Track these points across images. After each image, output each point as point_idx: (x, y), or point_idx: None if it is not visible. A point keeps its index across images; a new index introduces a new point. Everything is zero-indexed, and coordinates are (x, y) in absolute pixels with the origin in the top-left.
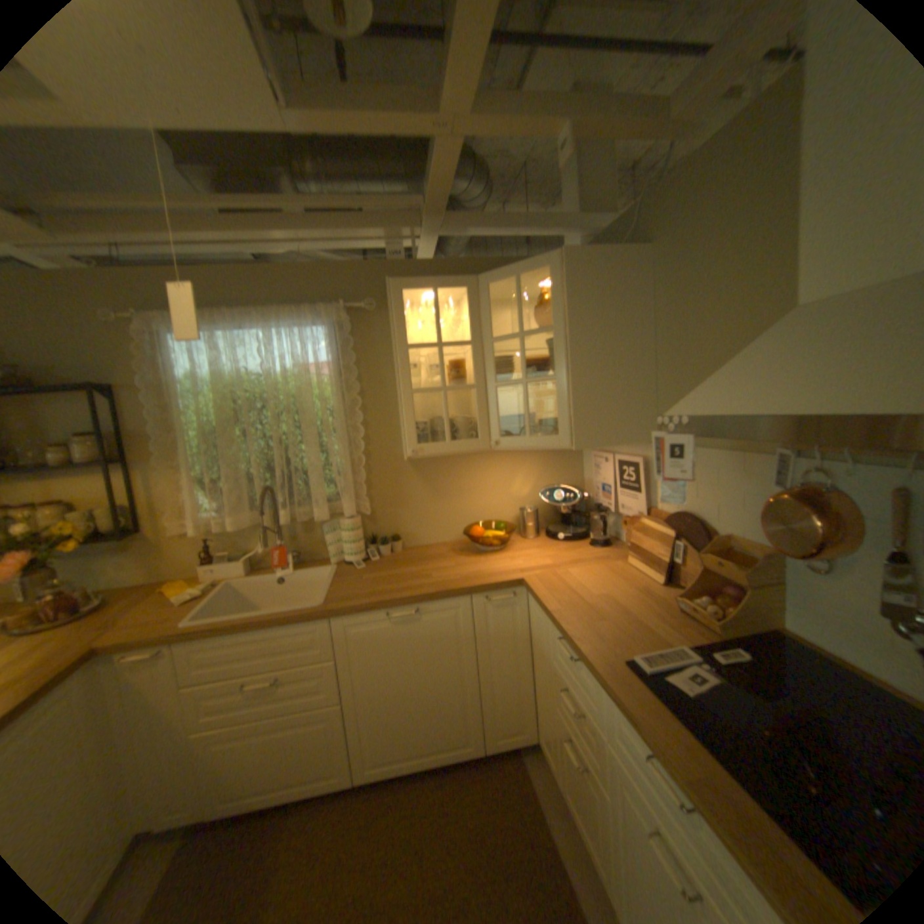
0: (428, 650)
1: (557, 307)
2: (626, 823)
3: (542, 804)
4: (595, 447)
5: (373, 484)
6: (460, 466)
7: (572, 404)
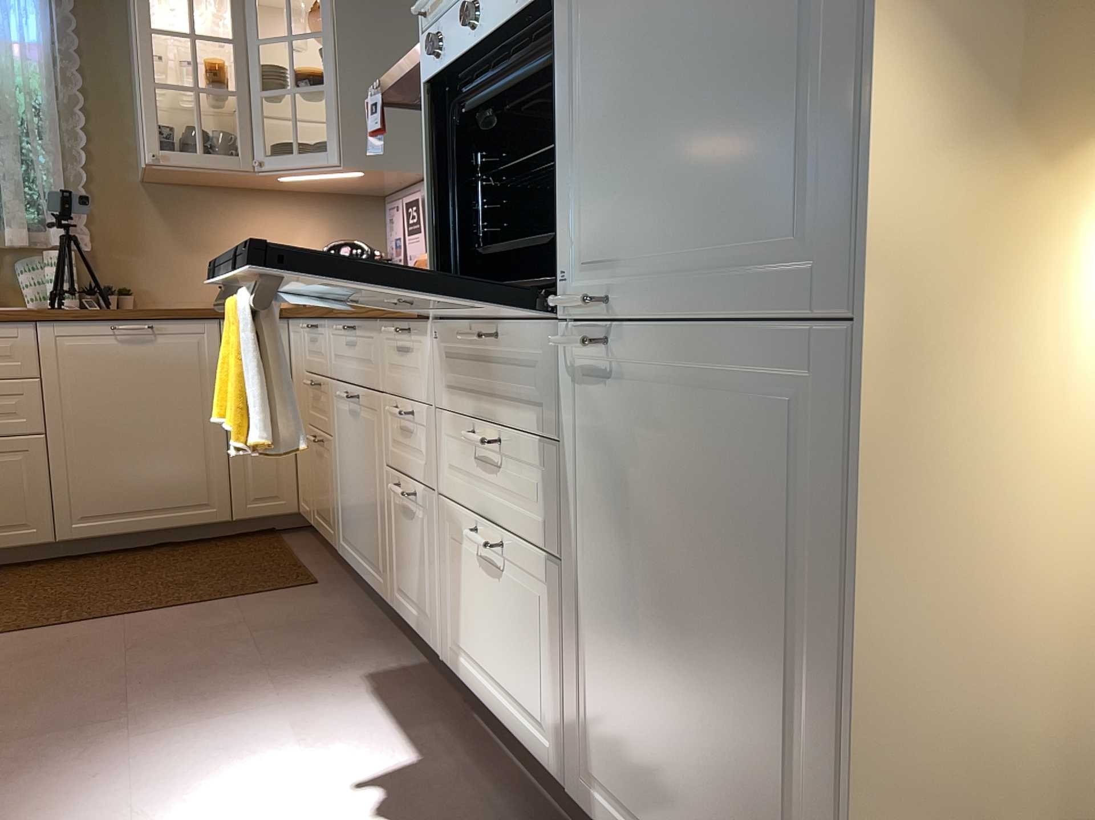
0: (162, 378)
1: (326, 11)
2: (338, 432)
3: (293, 548)
4: (365, 166)
5: (94, 217)
6: (221, 210)
7: (340, 117)
